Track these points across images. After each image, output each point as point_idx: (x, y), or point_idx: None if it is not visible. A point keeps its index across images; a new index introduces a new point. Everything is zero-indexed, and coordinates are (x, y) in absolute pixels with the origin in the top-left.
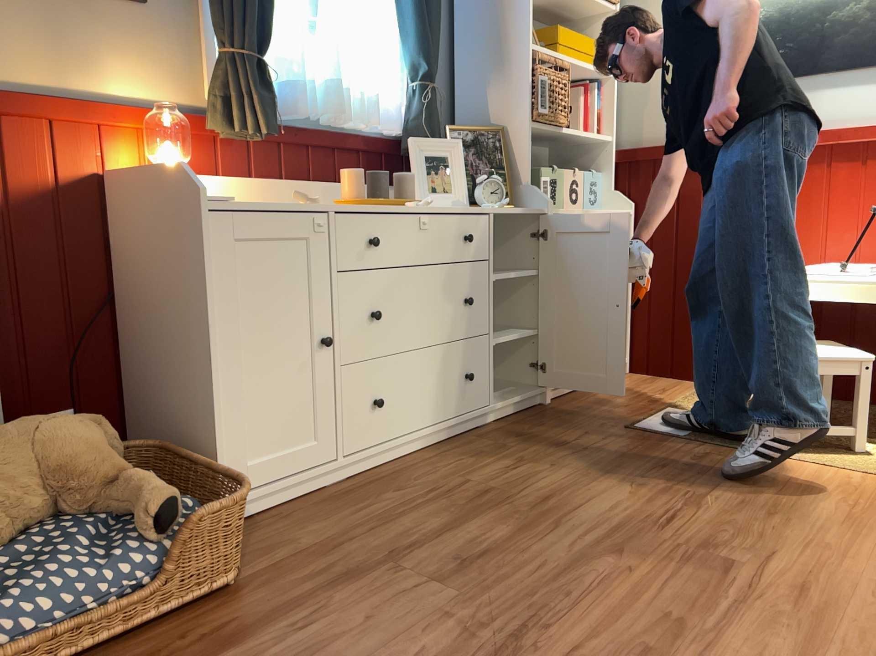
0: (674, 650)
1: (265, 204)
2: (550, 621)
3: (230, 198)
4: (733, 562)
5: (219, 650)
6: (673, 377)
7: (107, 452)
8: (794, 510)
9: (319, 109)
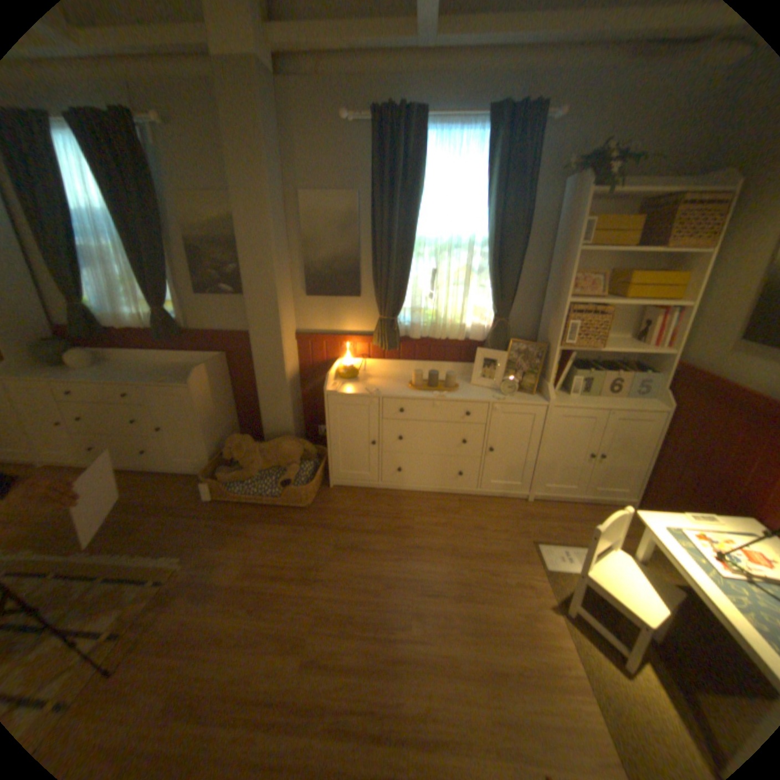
0: (332, 627)
1: (357, 391)
2: (330, 586)
3: (337, 391)
4: (410, 631)
5: (279, 525)
6: None
7: (299, 455)
8: (490, 647)
9: (430, 333)
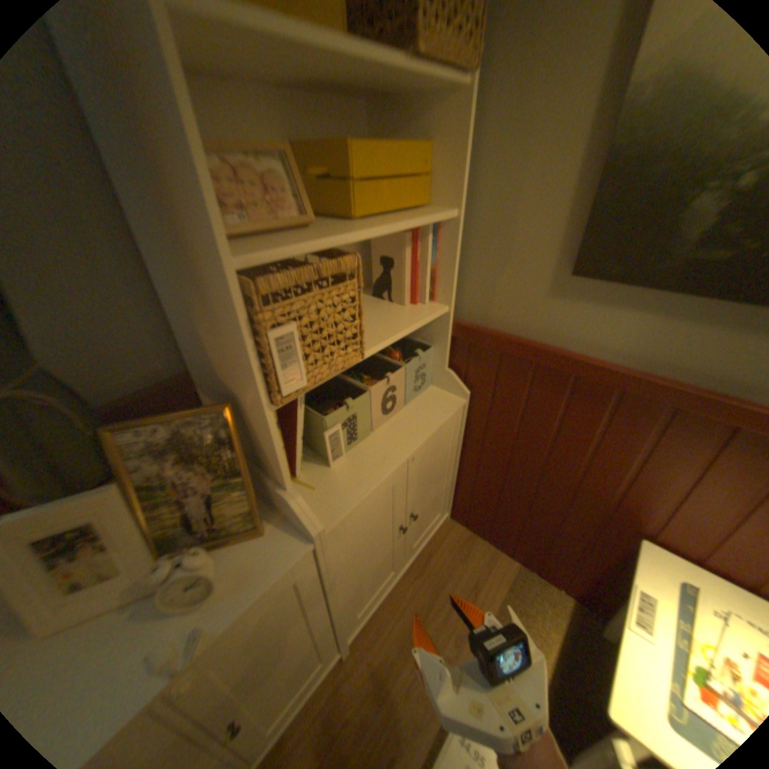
0: None
1: None
2: None
3: None
4: None
5: None
6: (489, 545)
7: None
8: None
9: None
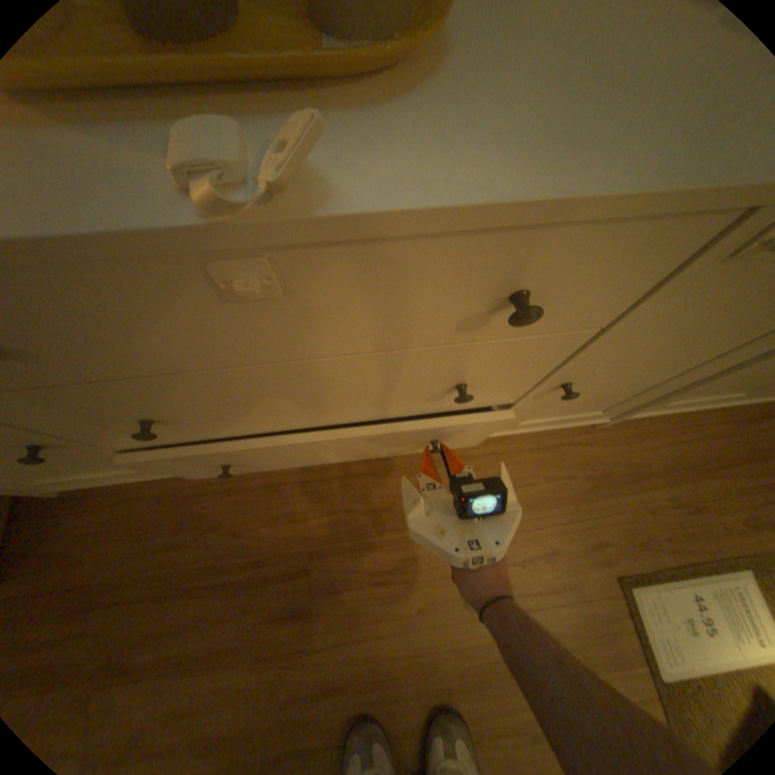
0: None
1: None
2: None
3: None
4: None
5: None
6: None
7: None
8: None
9: None
